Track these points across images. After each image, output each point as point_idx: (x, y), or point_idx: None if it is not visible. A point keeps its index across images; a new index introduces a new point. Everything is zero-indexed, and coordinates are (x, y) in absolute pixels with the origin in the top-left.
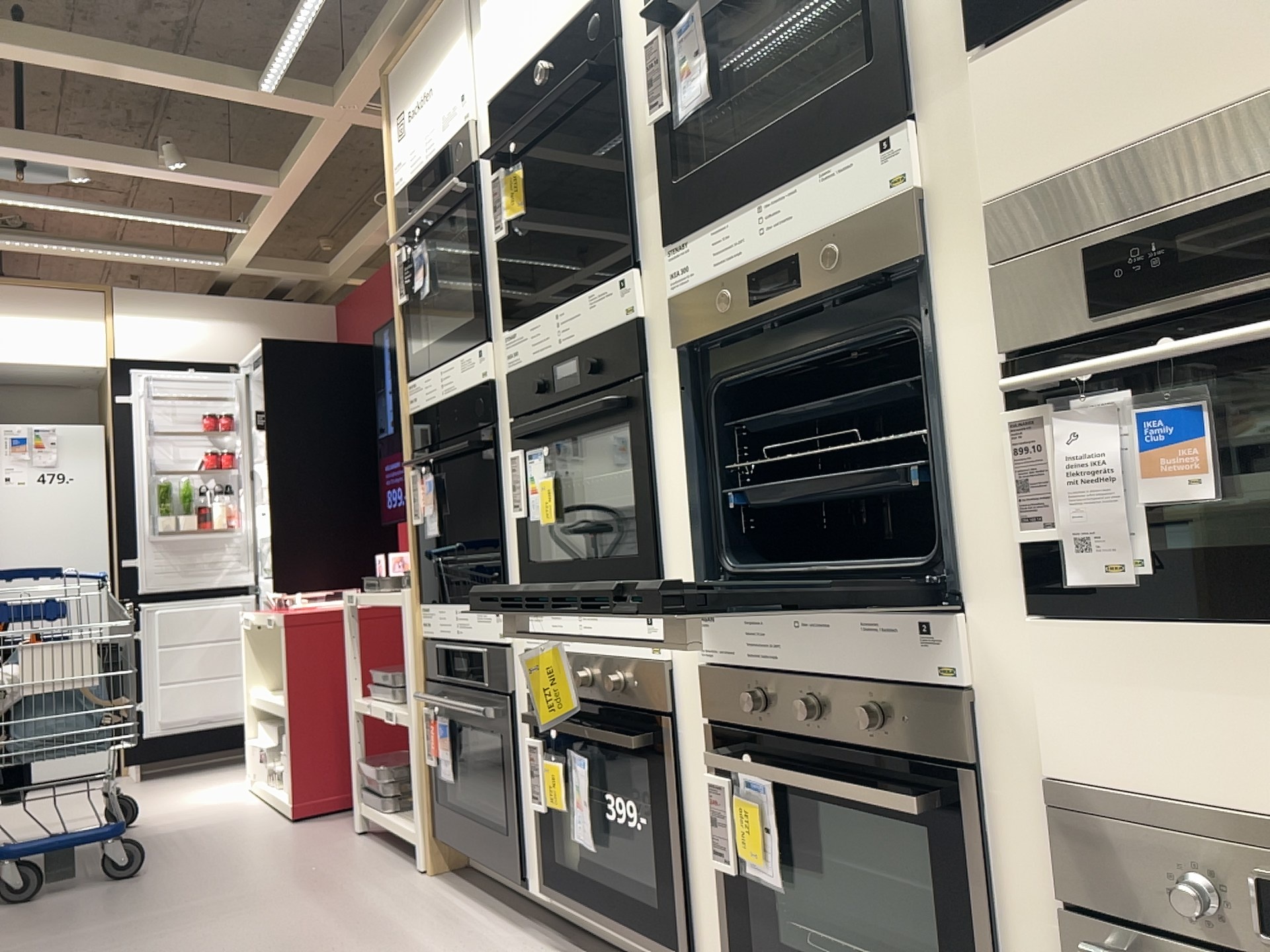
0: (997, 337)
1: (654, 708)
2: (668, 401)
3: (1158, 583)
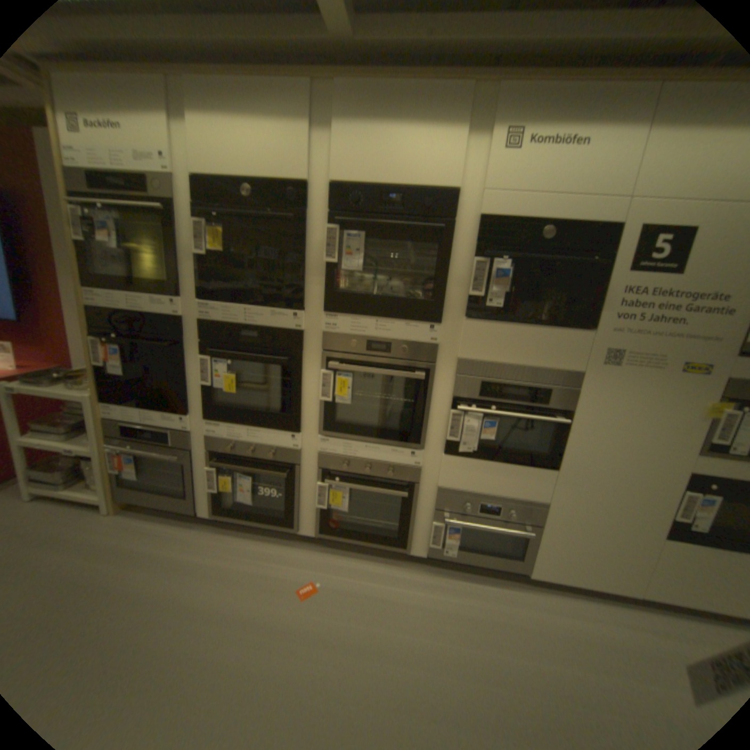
0: (454, 394)
1: (291, 464)
2: (314, 367)
3: (476, 454)
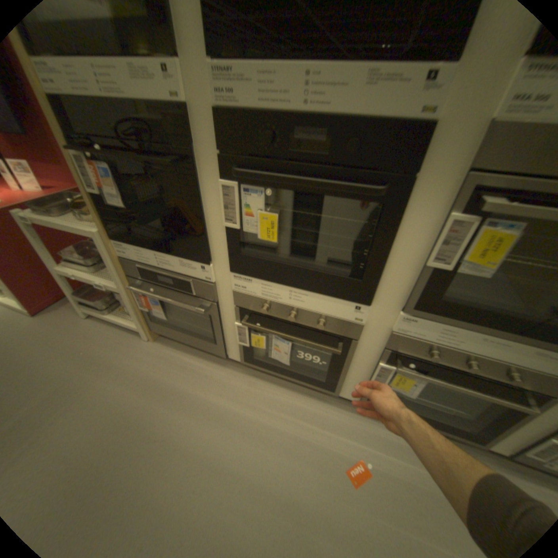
0: None
1: (347, 336)
2: (432, 201)
3: None
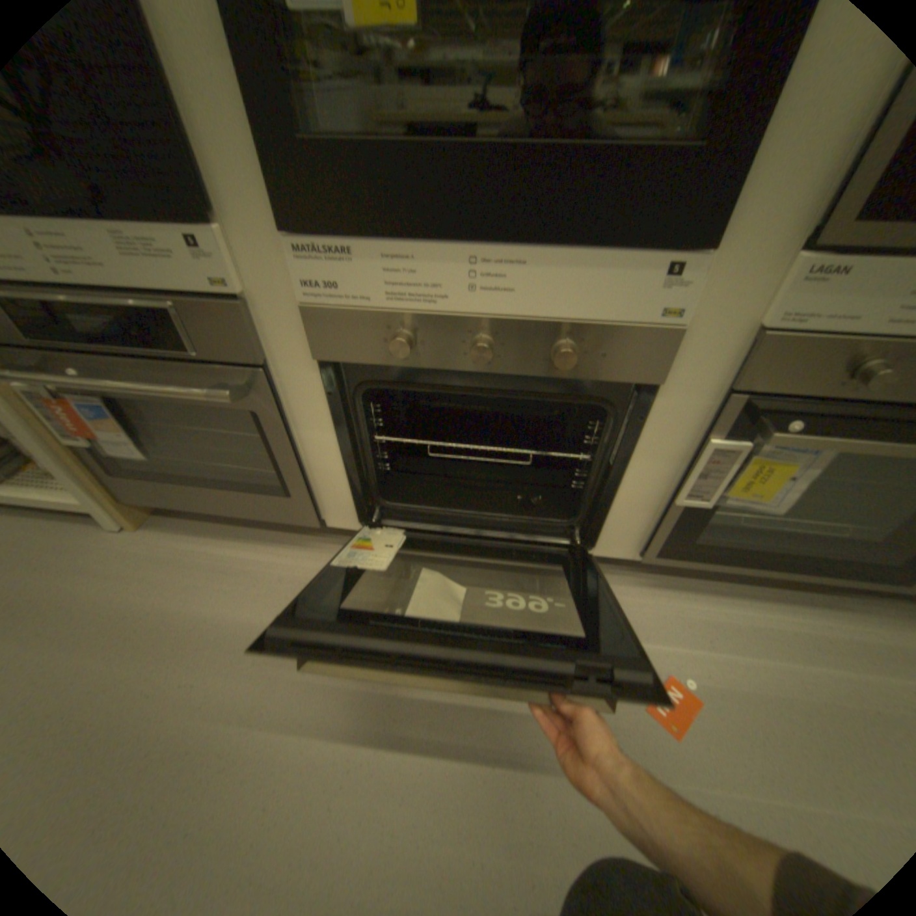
0: None
1: (631, 377)
2: None
3: None
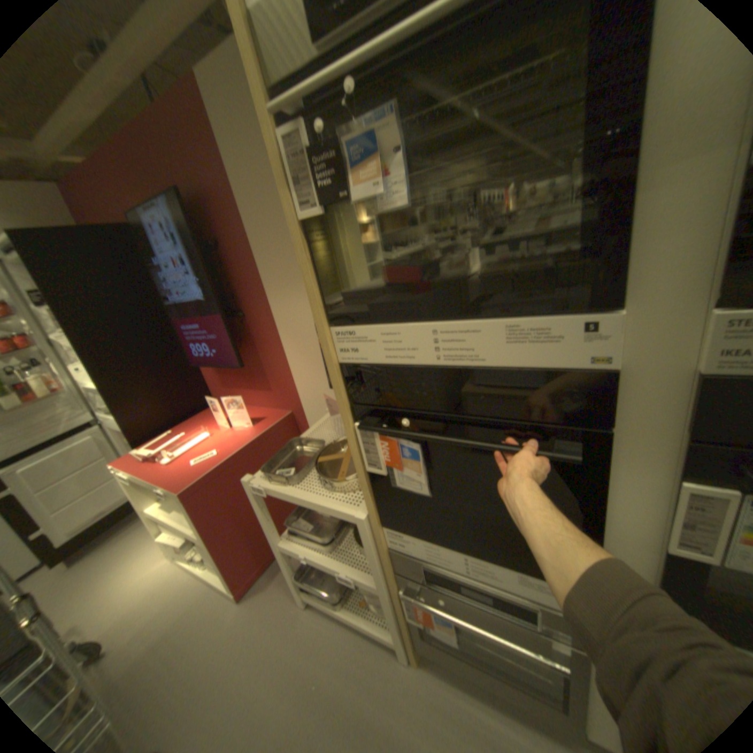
0: None
1: None
2: None
3: None
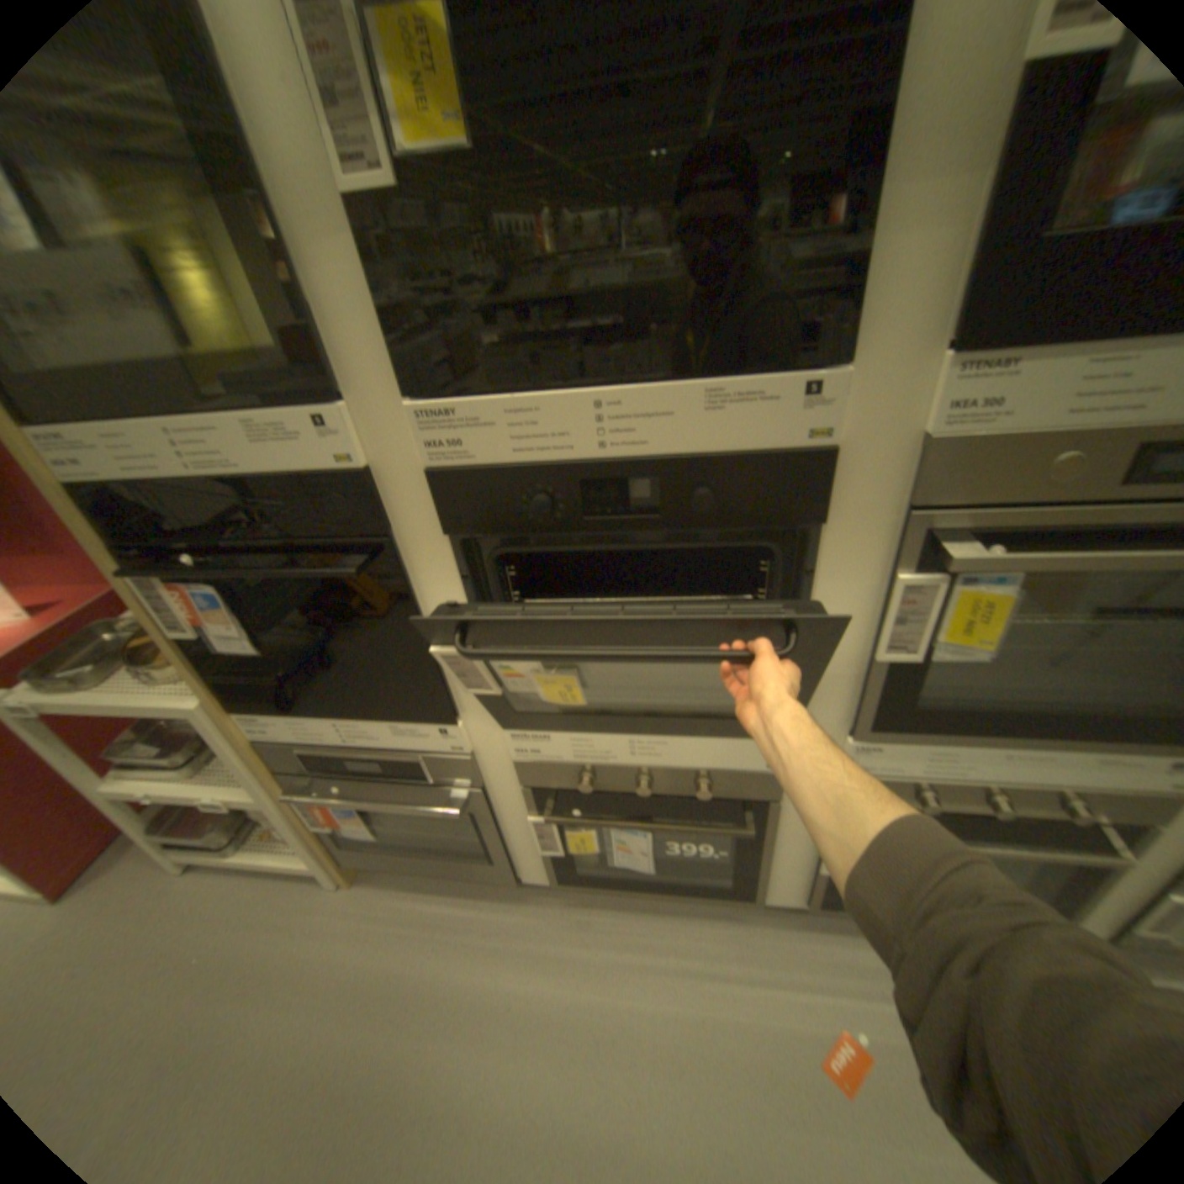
0: None
1: (757, 799)
2: (859, 559)
3: None
